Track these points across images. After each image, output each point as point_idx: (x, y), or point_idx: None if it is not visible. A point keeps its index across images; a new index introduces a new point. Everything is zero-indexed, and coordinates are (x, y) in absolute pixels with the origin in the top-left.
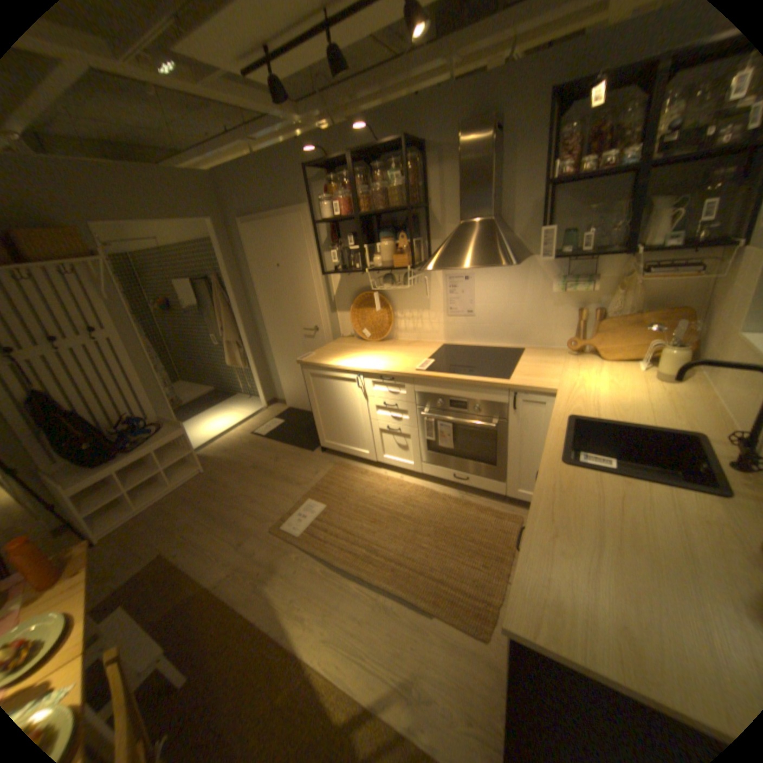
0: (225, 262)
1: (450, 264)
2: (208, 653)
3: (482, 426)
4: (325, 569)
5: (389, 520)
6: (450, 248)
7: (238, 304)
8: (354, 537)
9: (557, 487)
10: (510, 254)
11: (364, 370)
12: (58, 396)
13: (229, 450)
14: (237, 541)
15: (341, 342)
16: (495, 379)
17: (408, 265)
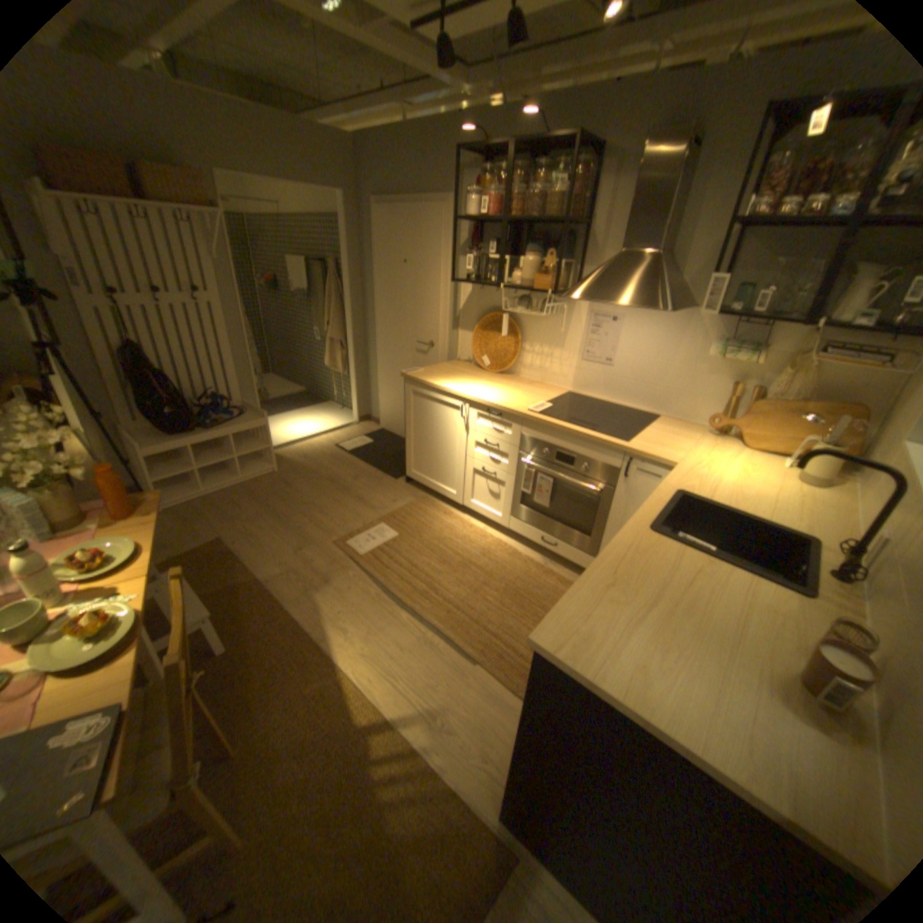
0: (348, 246)
1: (596, 296)
2: (250, 635)
3: (586, 489)
4: (380, 593)
5: (459, 566)
6: (602, 278)
7: (352, 299)
8: (418, 572)
9: (635, 551)
10: (668, 298)
11: (472, 399)
12: (151, 353)
13: (308, 457)
14: (298, 545)
15: (455, 365)
16: (613, 439)
17: (552, 290)
